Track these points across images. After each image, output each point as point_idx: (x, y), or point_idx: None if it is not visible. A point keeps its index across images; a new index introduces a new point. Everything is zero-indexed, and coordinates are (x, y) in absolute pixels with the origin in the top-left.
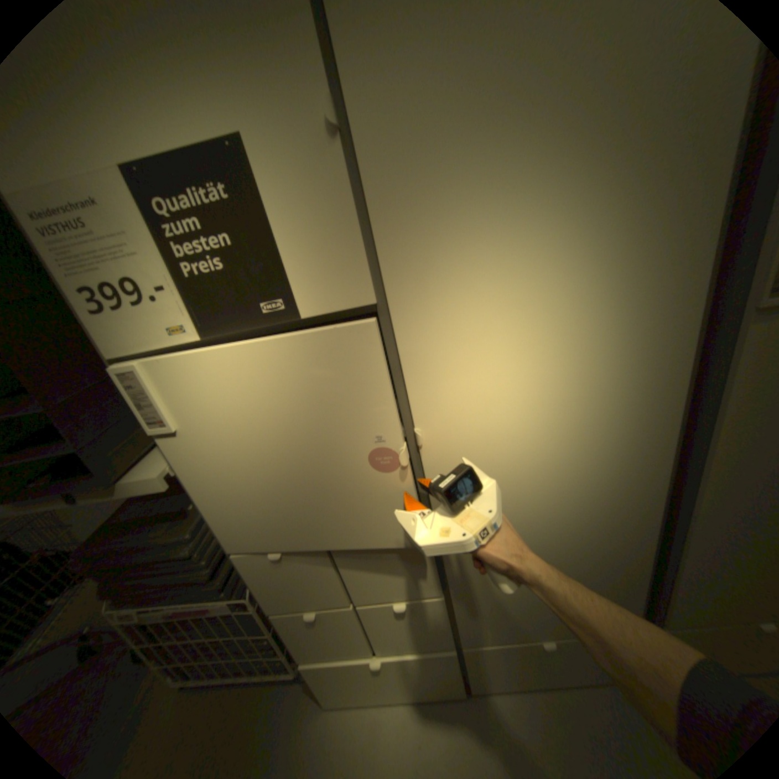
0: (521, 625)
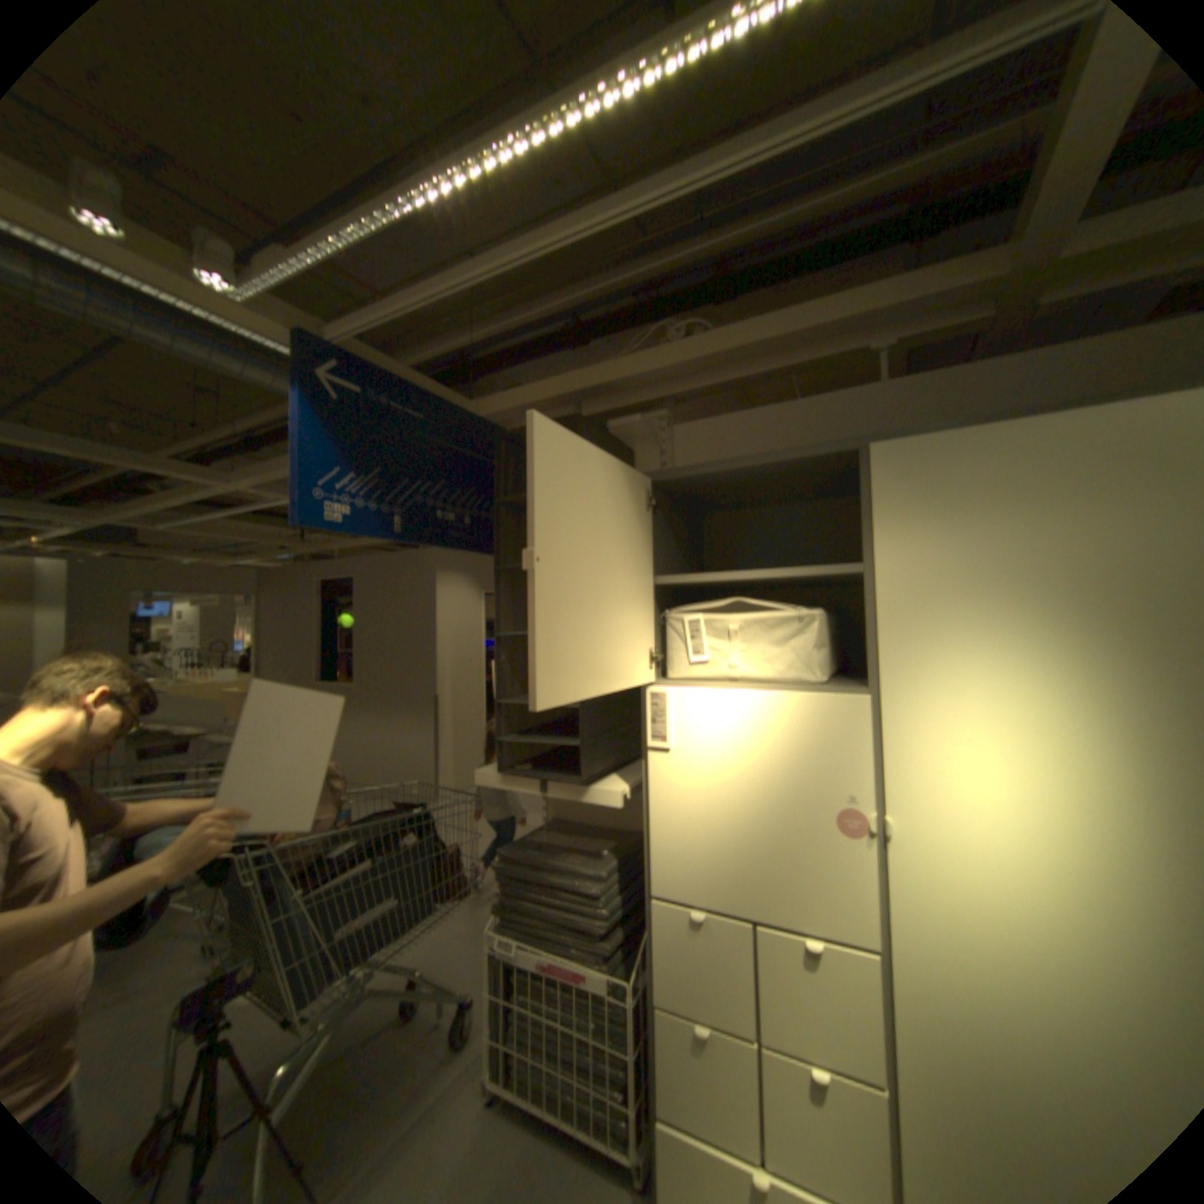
0: None
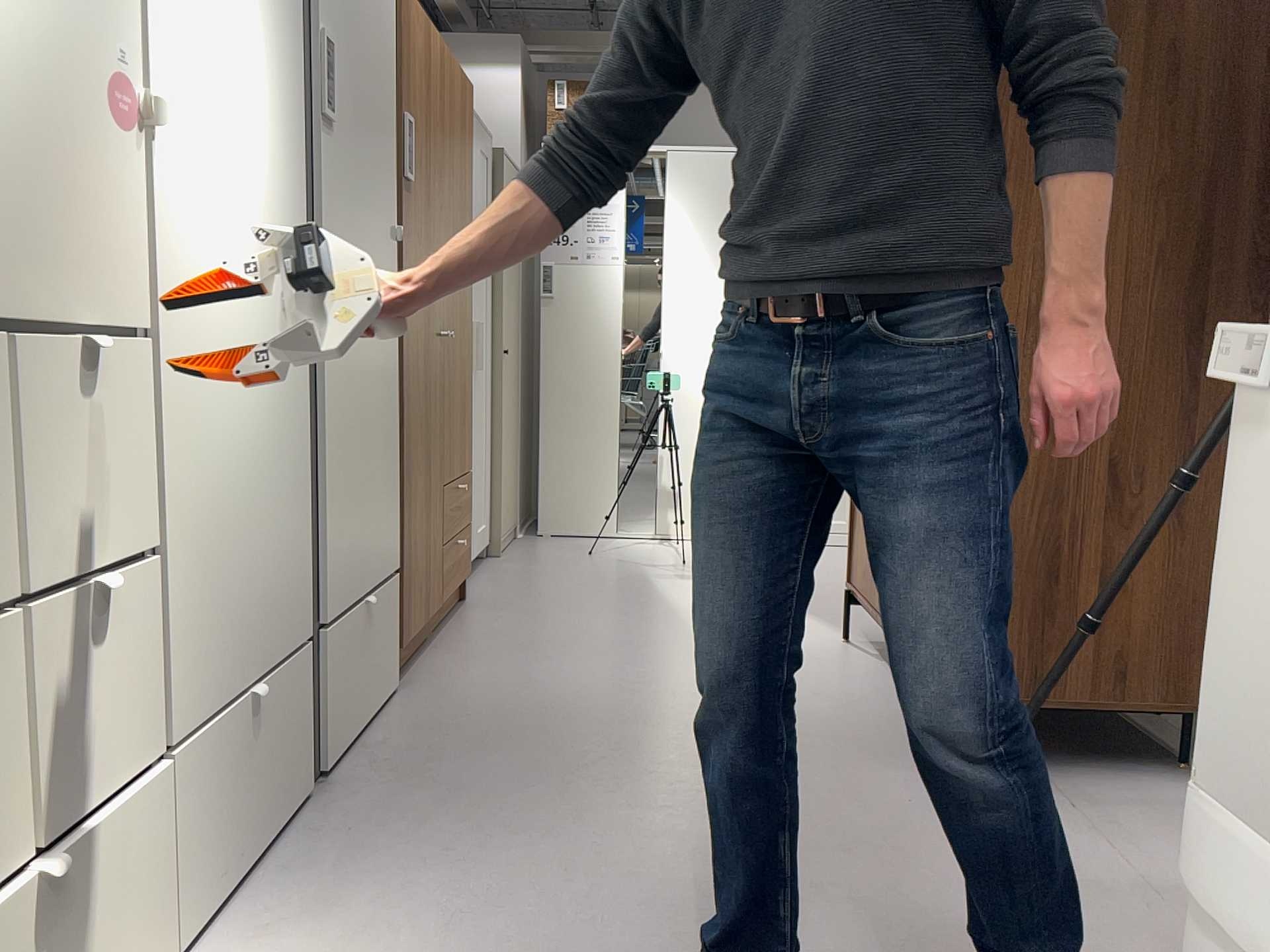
0: (225, 638)
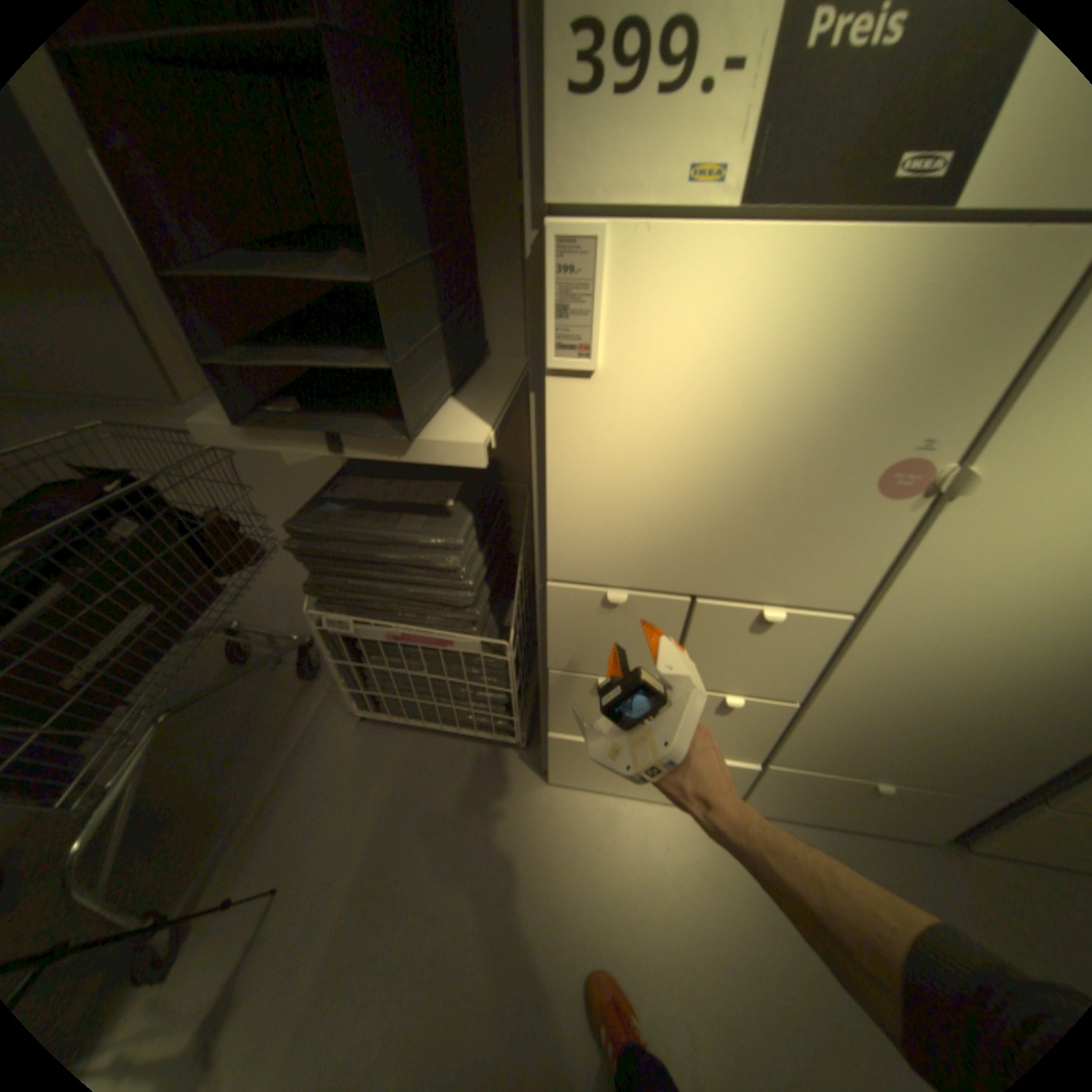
0: (873, 759)
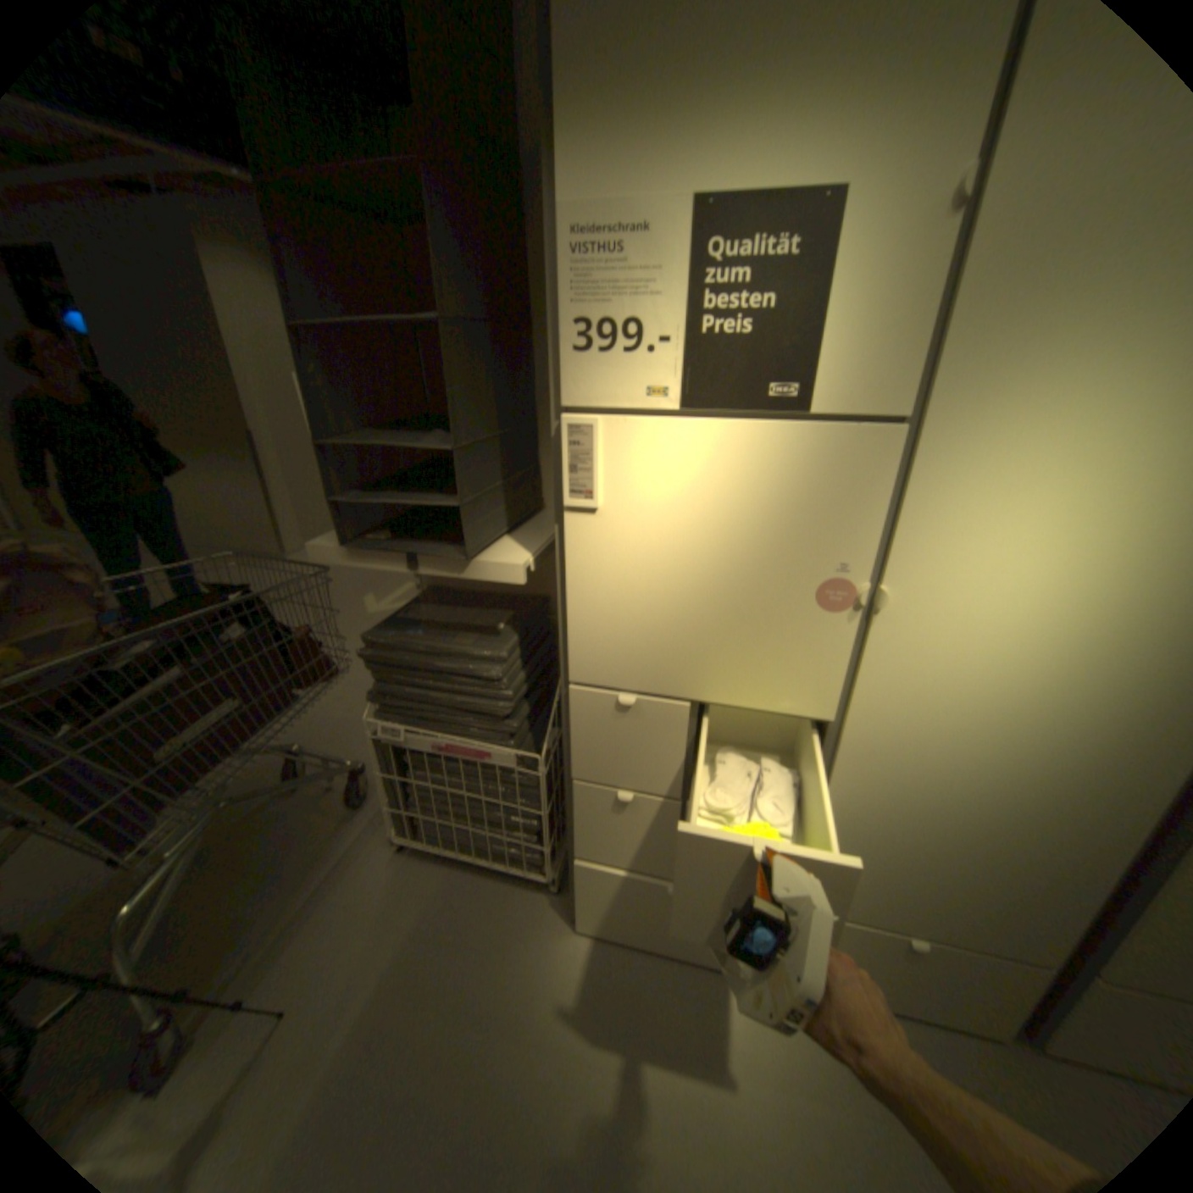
0: (896, 902)
